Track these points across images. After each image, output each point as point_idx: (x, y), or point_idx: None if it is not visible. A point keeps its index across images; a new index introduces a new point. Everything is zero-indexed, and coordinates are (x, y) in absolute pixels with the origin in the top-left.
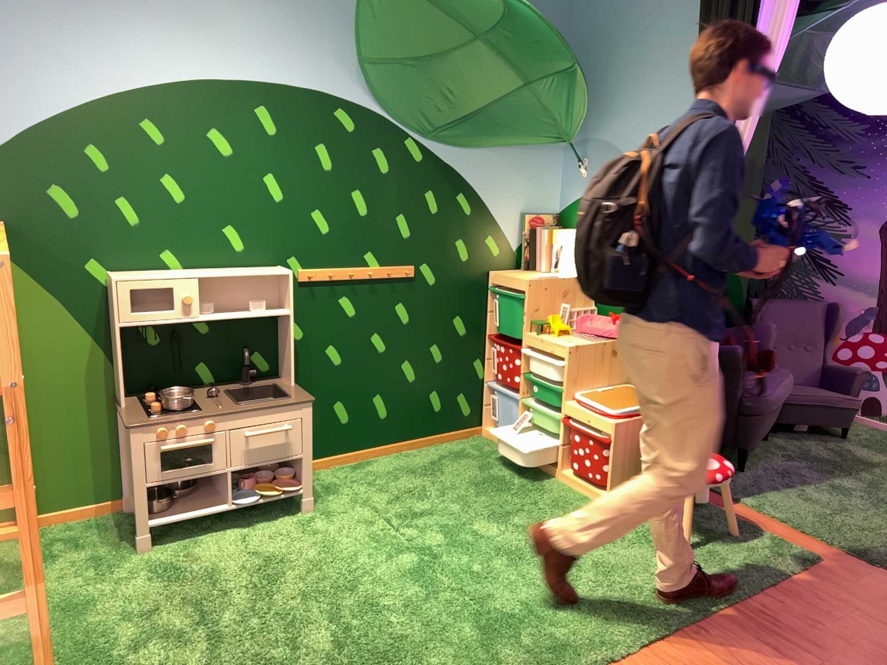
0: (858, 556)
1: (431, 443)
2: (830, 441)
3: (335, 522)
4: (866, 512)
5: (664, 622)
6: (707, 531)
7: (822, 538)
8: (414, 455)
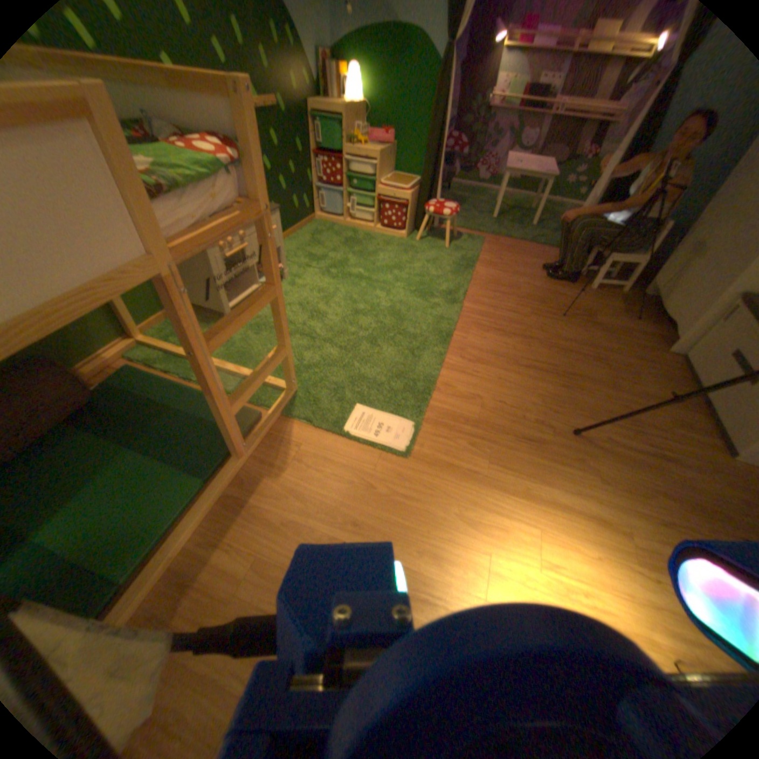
0: (493, 235)
1: (296, 228)
2: (447, 192)
3: (303, 279)
4: (482, 218)
5: (466, 275)
6: (446, 239)
7: (479, 232)
8: (294, 236)
